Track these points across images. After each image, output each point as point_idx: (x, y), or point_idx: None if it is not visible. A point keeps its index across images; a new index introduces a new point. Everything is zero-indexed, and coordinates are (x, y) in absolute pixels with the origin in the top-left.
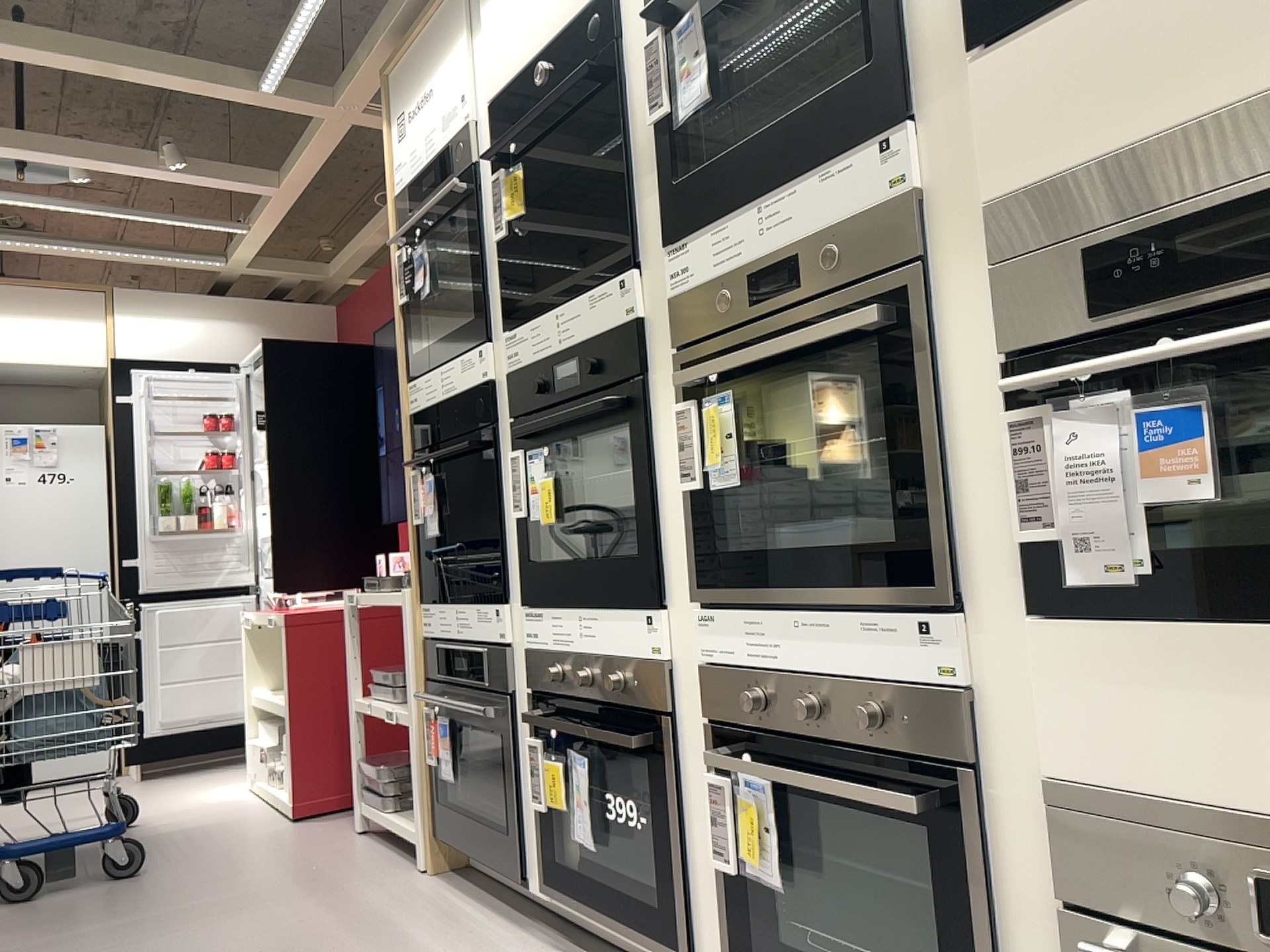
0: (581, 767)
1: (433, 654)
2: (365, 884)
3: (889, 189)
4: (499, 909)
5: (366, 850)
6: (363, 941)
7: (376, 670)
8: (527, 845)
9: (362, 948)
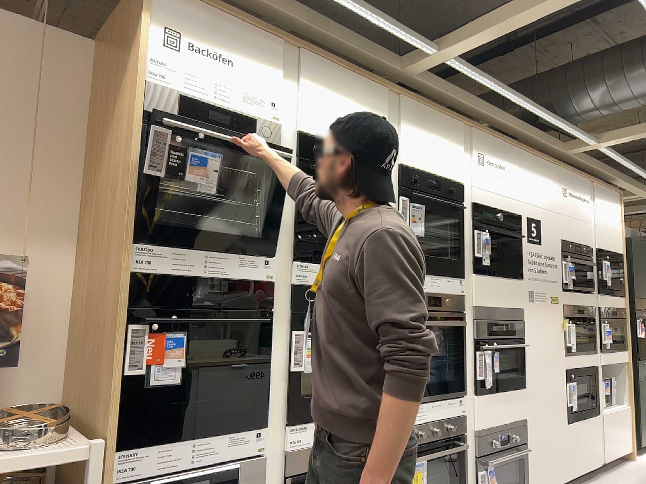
0: None
1: None
2: None
3: (456, 291)
4: None
5: None
6: None
7: None
8: None
9: None
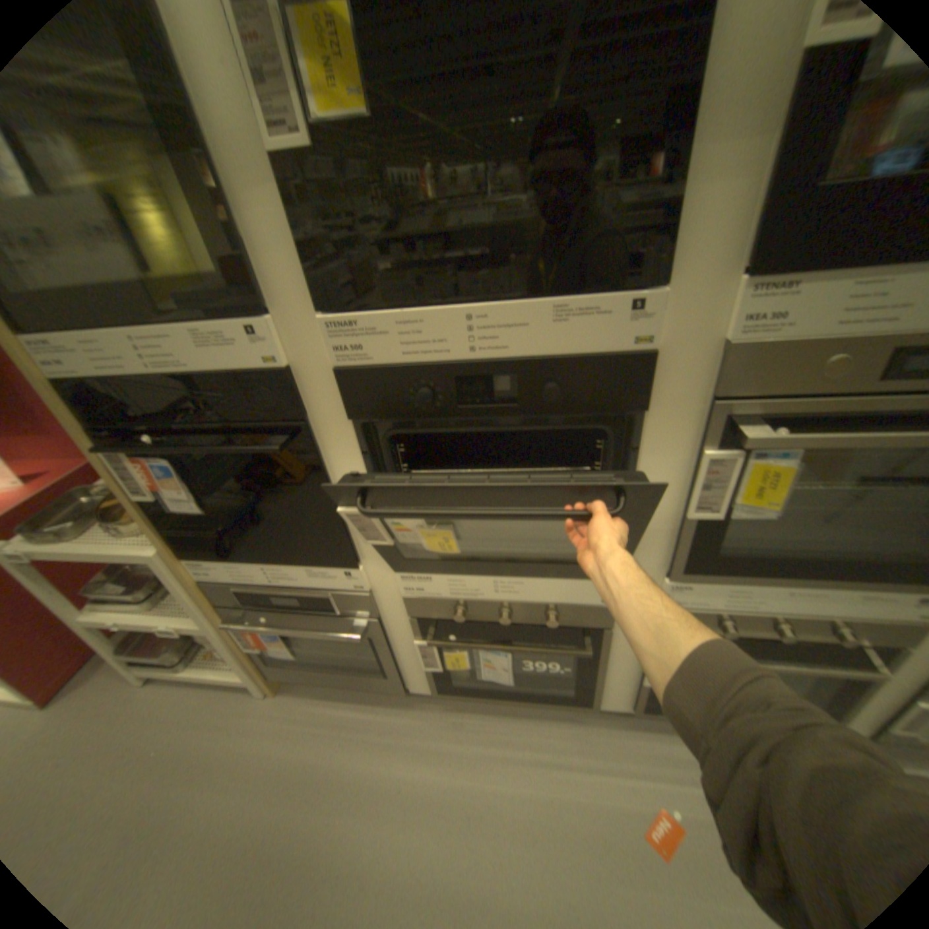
0: (500, 657)
1: (224, 594)
2: (230, 743)
3: None
4: (367, 701)
5: (177, 704)
6: (314, 806)
7: (87, 591)
8: (406, 679)
9: (325, 815)
